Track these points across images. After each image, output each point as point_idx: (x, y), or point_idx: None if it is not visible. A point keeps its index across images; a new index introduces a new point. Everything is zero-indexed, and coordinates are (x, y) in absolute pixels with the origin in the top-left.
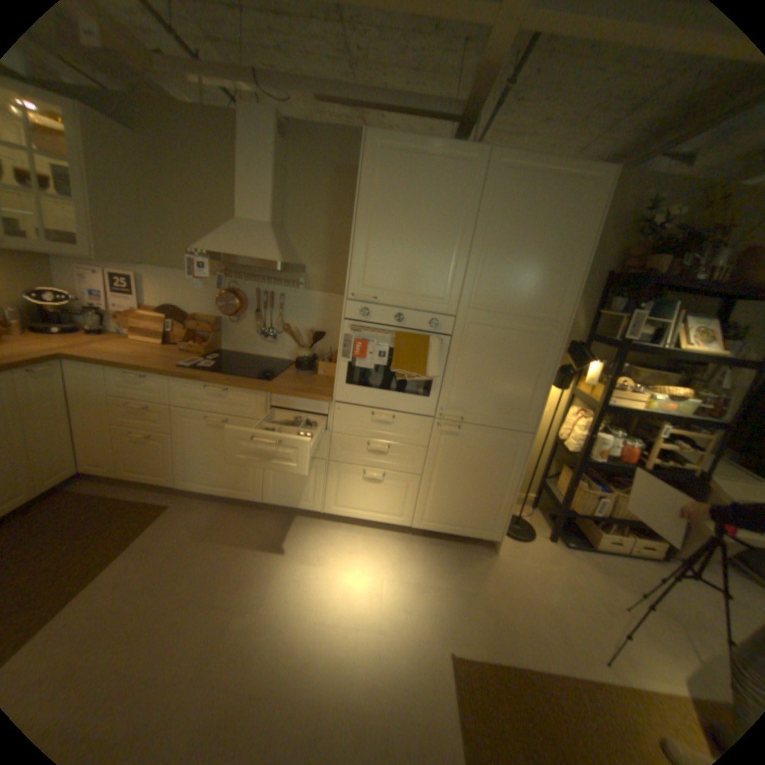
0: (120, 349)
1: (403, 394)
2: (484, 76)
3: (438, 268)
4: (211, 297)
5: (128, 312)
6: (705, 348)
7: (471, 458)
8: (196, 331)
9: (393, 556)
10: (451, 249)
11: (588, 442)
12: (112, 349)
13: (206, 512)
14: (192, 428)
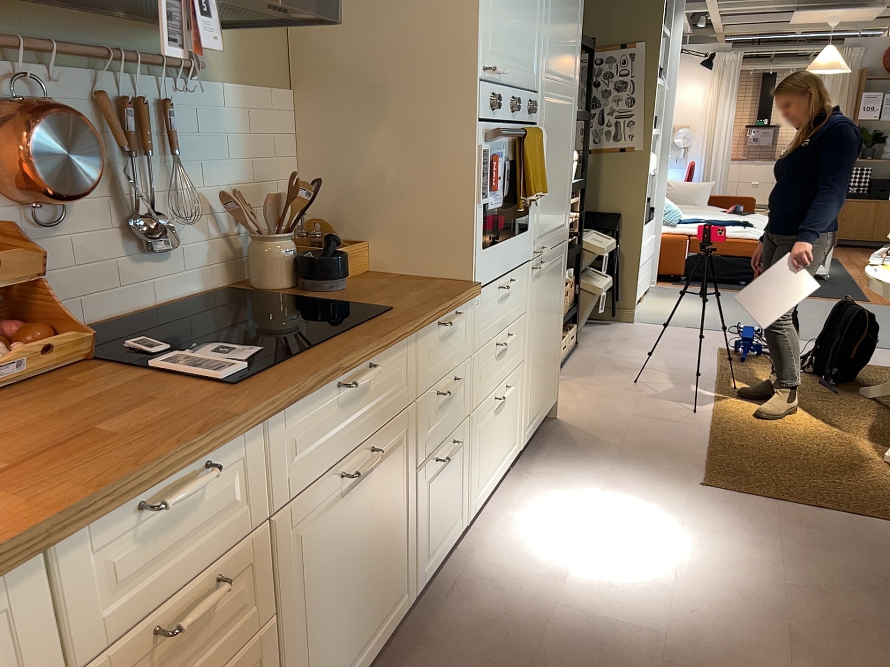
0: None
1: (516, 236)
2: None
3: (532, 17)
4: None
5: None
6: None
7: (547, 300)
8: None
9: (551, 490)
10: None
11: None
12: None
13: None
14: (316, 537)
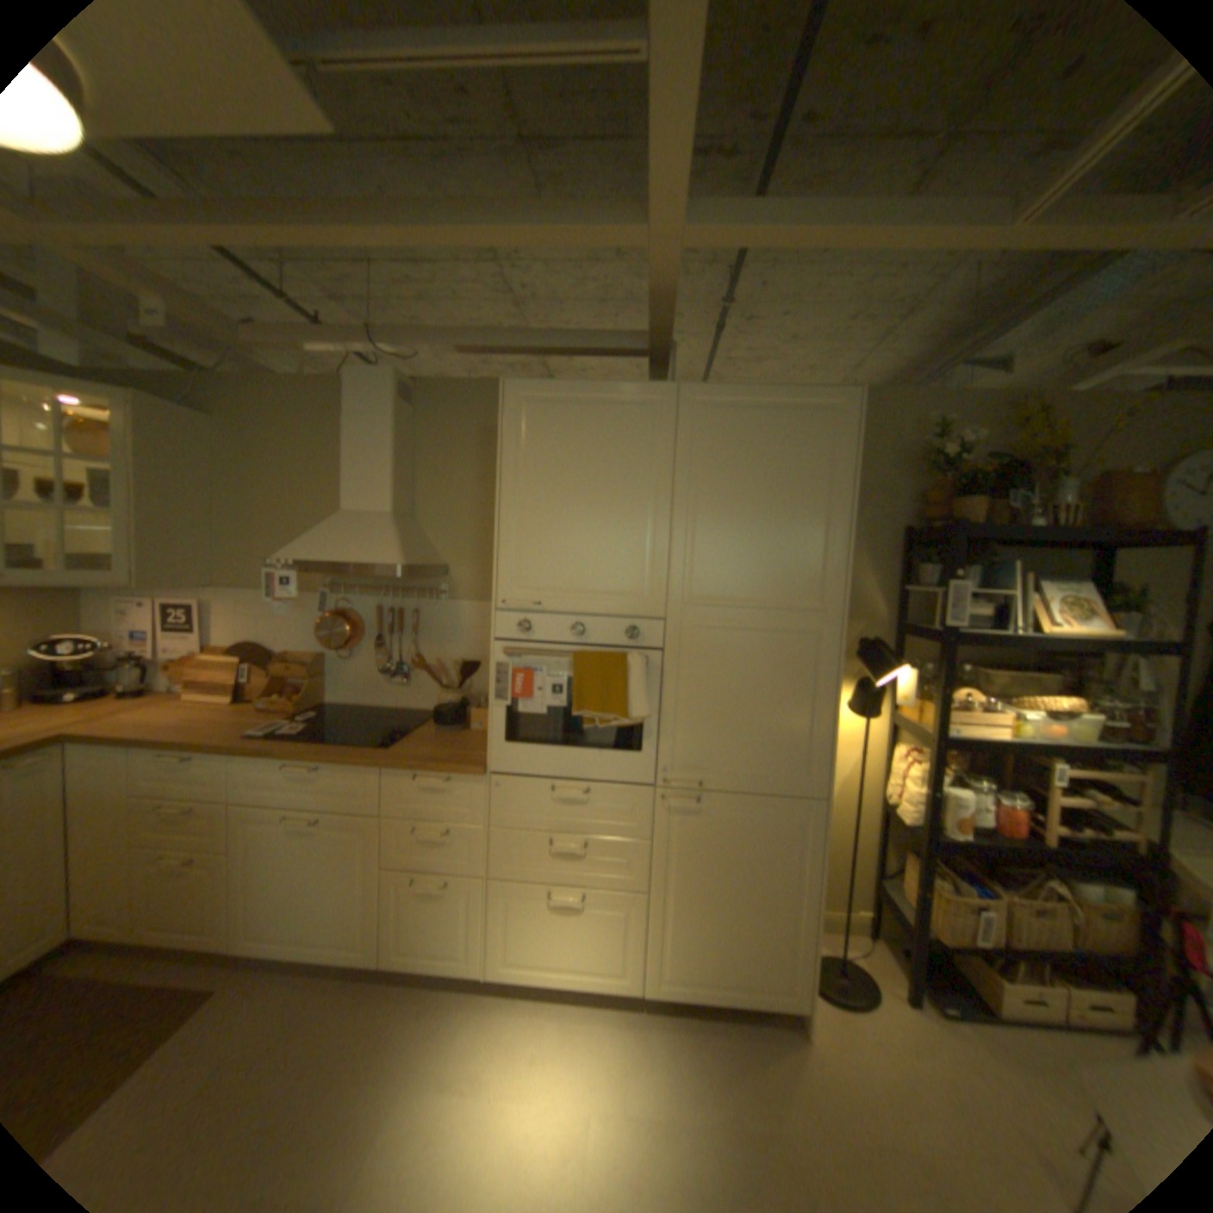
0: (164, 719)
1: (599, 751)
2: (658, 303)
3: (627, 550)
4: (311, 624)
5: (186, 660)
6: (1083, 629)
7: (729, 854)
8: (288, 678)
9: (612, 1061)
10: (643, 522)
11: (933, 806)
12: (151, 719)
13: (281, 995)
14: (262, 840)
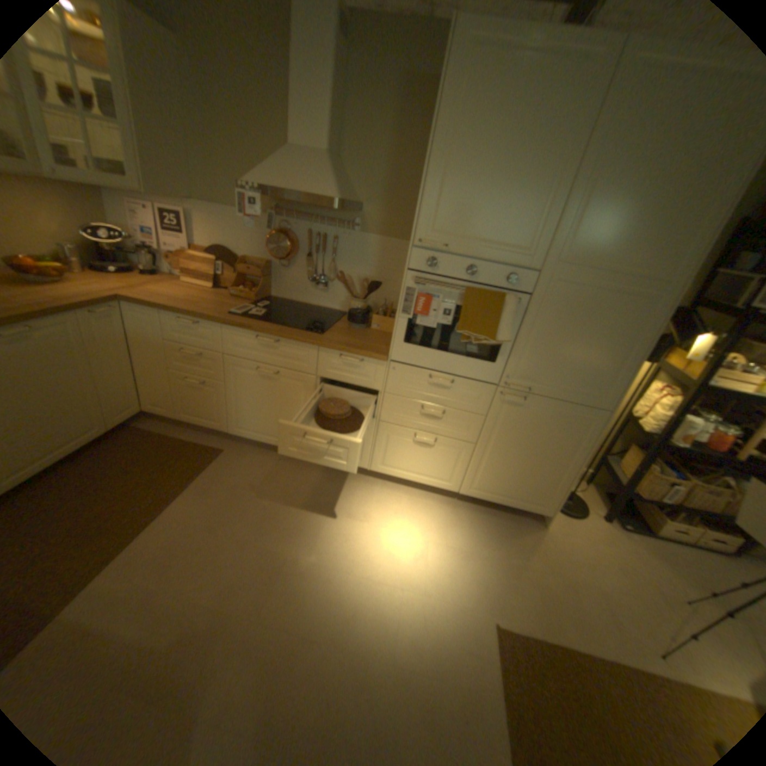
0: (173, 292)
1: (466, 358)
2: None
3: (527, 209)
4: (261, 237)
5: (179, 252)
6: None
7: (534, 431)
8: (246, 275)
9: (438, 519)
10: (548, 184)
11: (671, 423)
12: (165, 291)
13: (257, 458)
14: (244, 377)
